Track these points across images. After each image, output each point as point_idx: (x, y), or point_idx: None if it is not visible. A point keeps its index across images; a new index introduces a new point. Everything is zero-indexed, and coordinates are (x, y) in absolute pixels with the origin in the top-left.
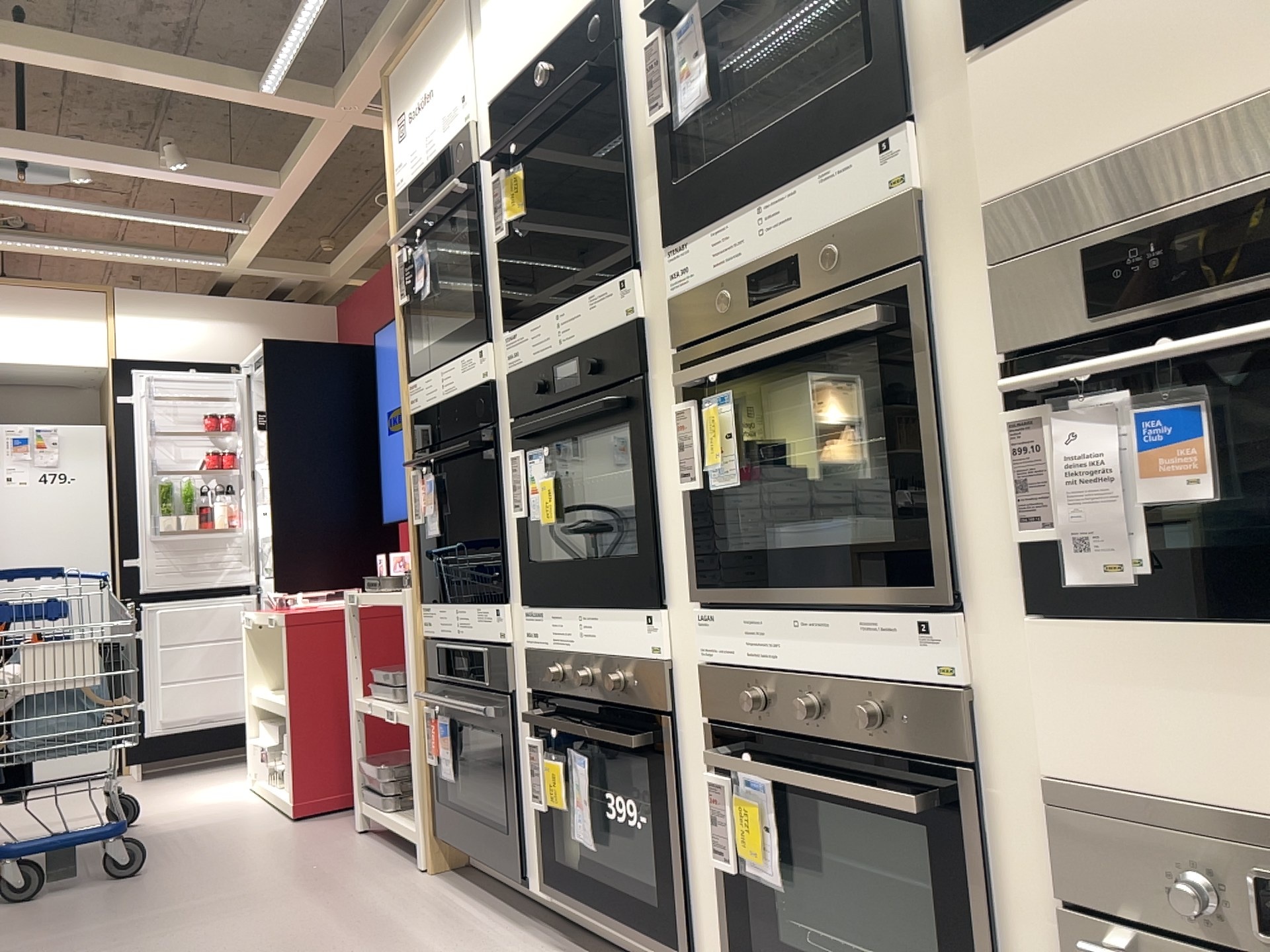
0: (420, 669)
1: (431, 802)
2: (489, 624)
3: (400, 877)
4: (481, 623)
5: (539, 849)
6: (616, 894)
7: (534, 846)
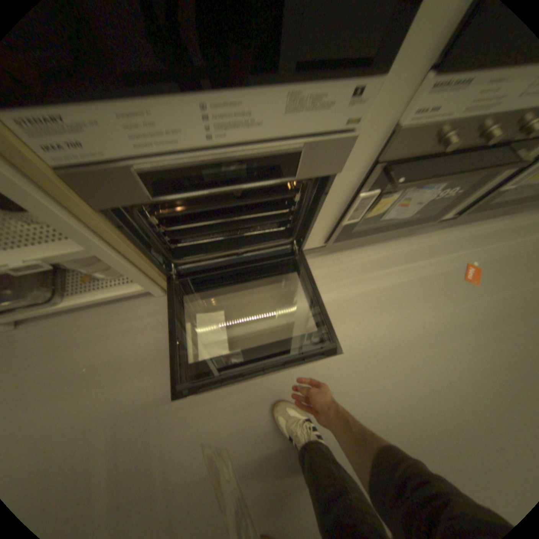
0: (76, 203)
1: (159, 270)
2: (327, 106)
3: (162, 309)
4: (299, 108)
5: (322, 233)
6: (398, 222)
7: (317, 234)
